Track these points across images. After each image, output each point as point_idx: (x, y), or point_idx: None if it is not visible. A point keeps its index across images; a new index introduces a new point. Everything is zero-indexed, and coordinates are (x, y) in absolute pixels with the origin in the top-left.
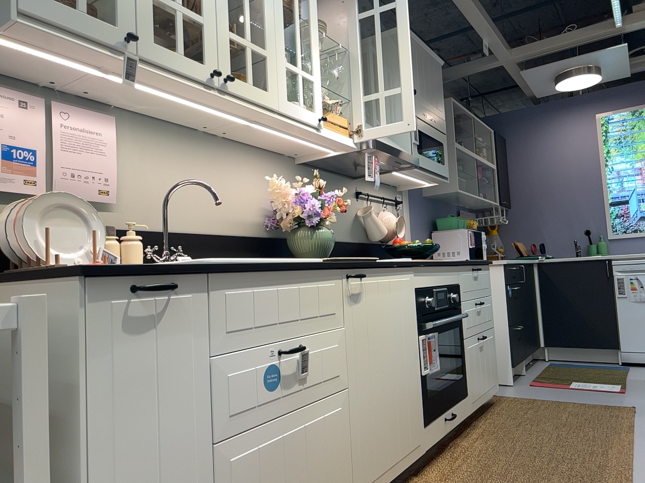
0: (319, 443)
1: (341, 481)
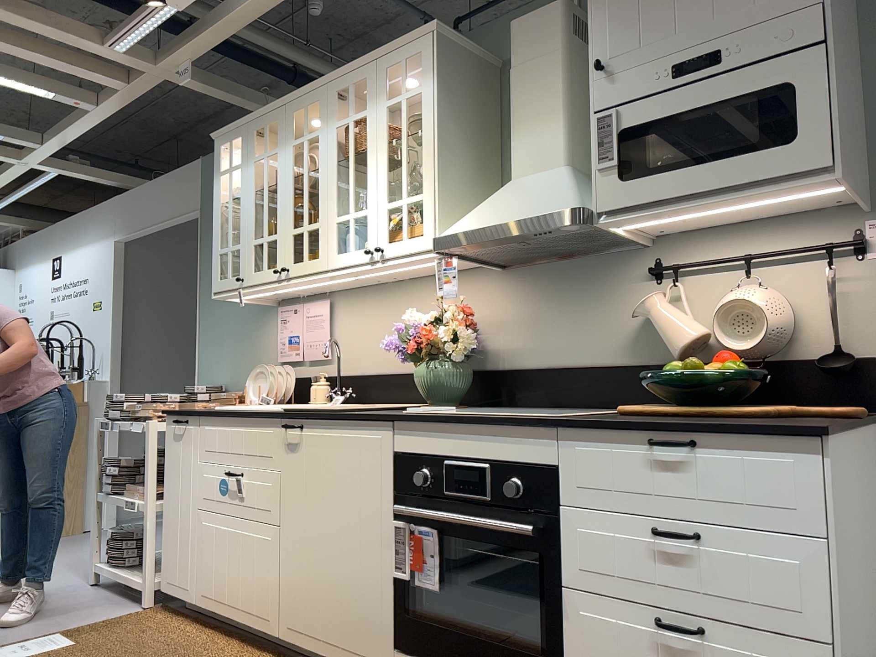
0: (251, 553)
1: (266, 598)
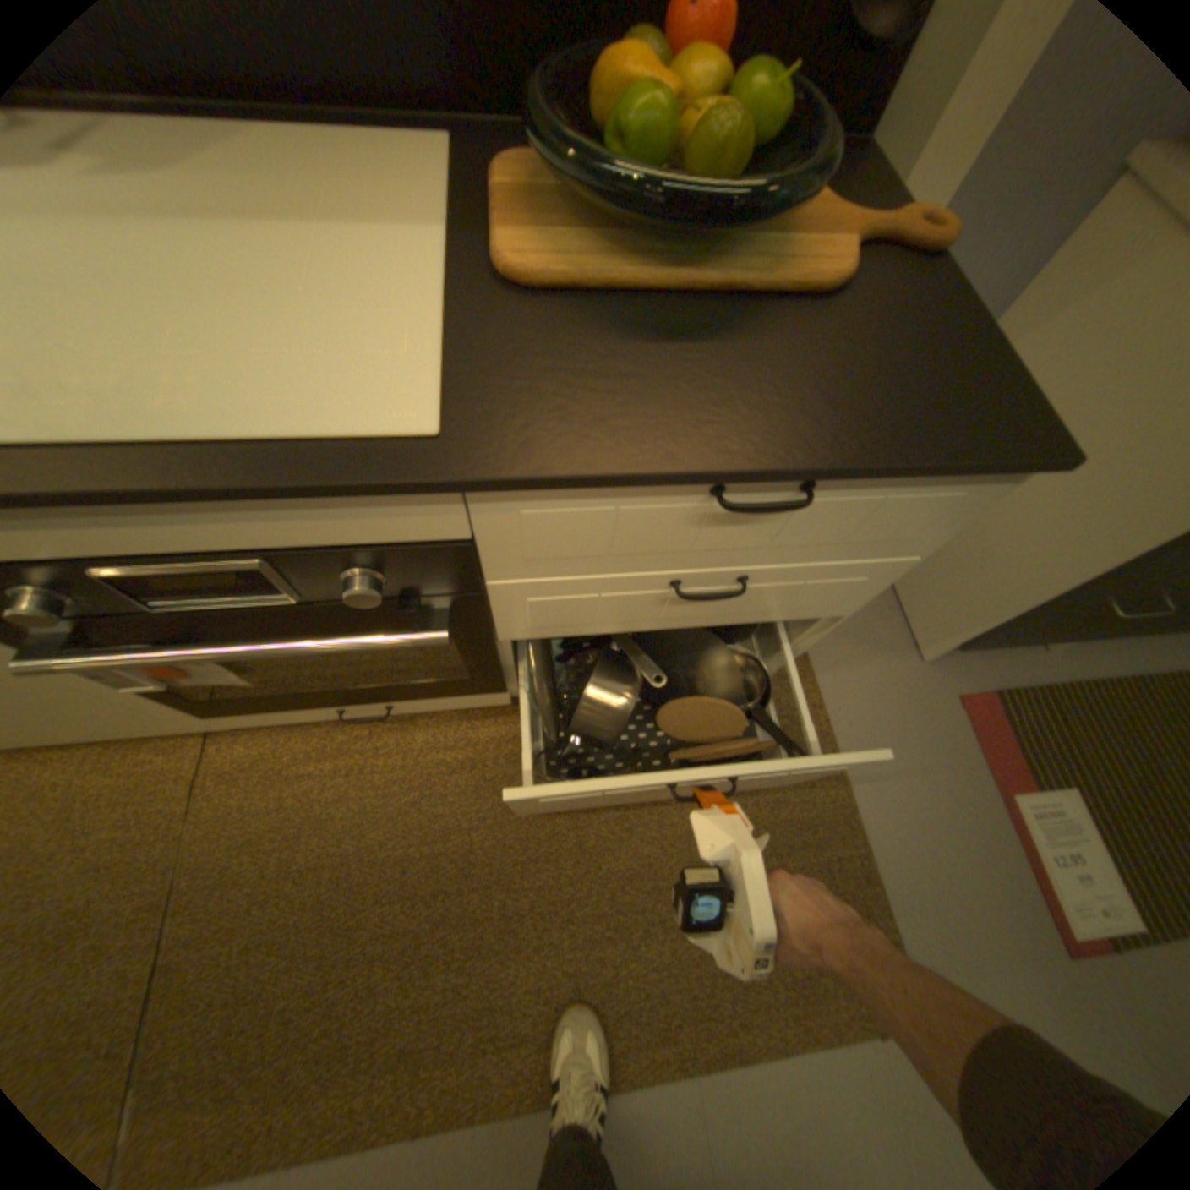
0: None
1: None
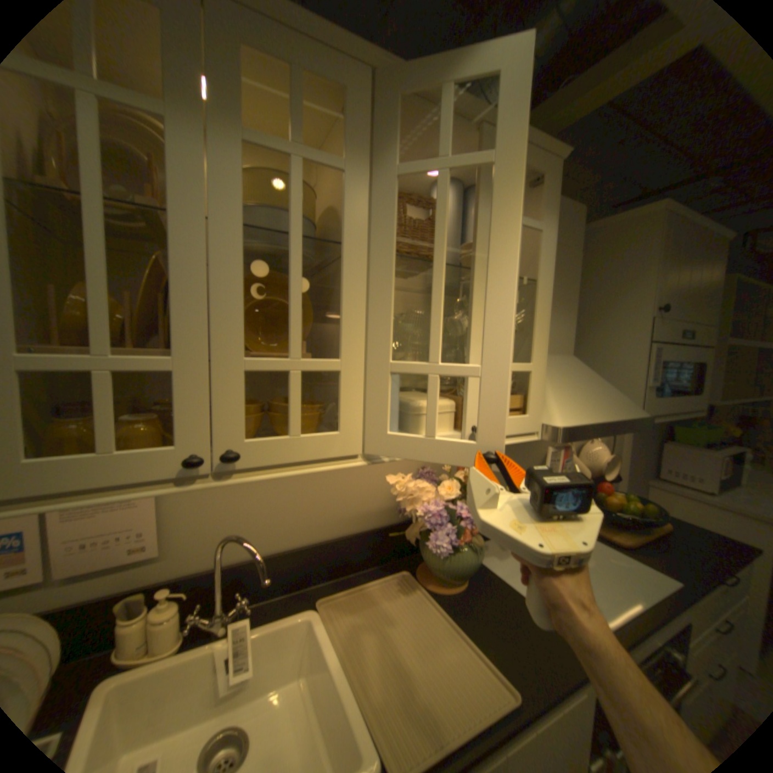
0: None
1: None
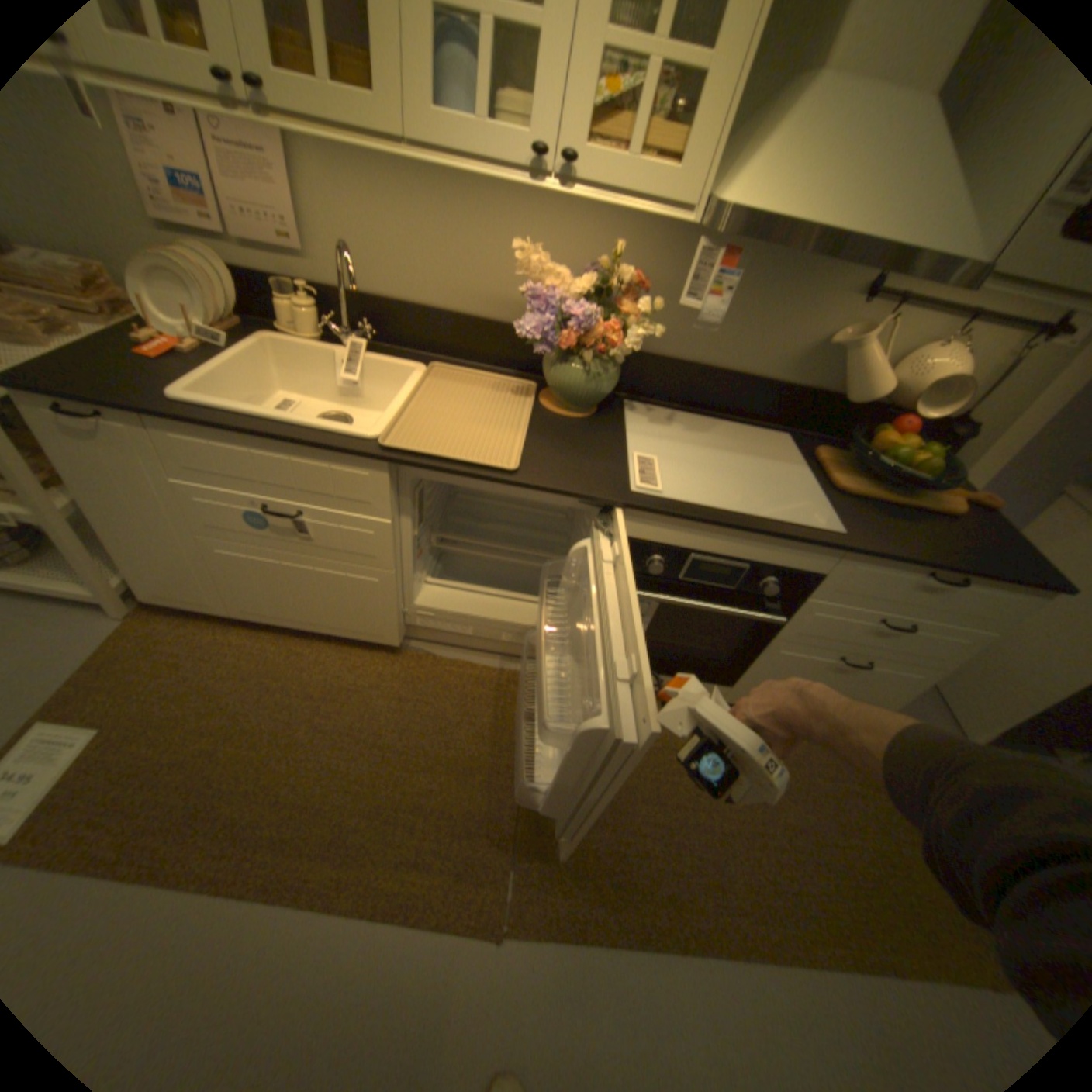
0: (341, 588)
1: (378, 623)
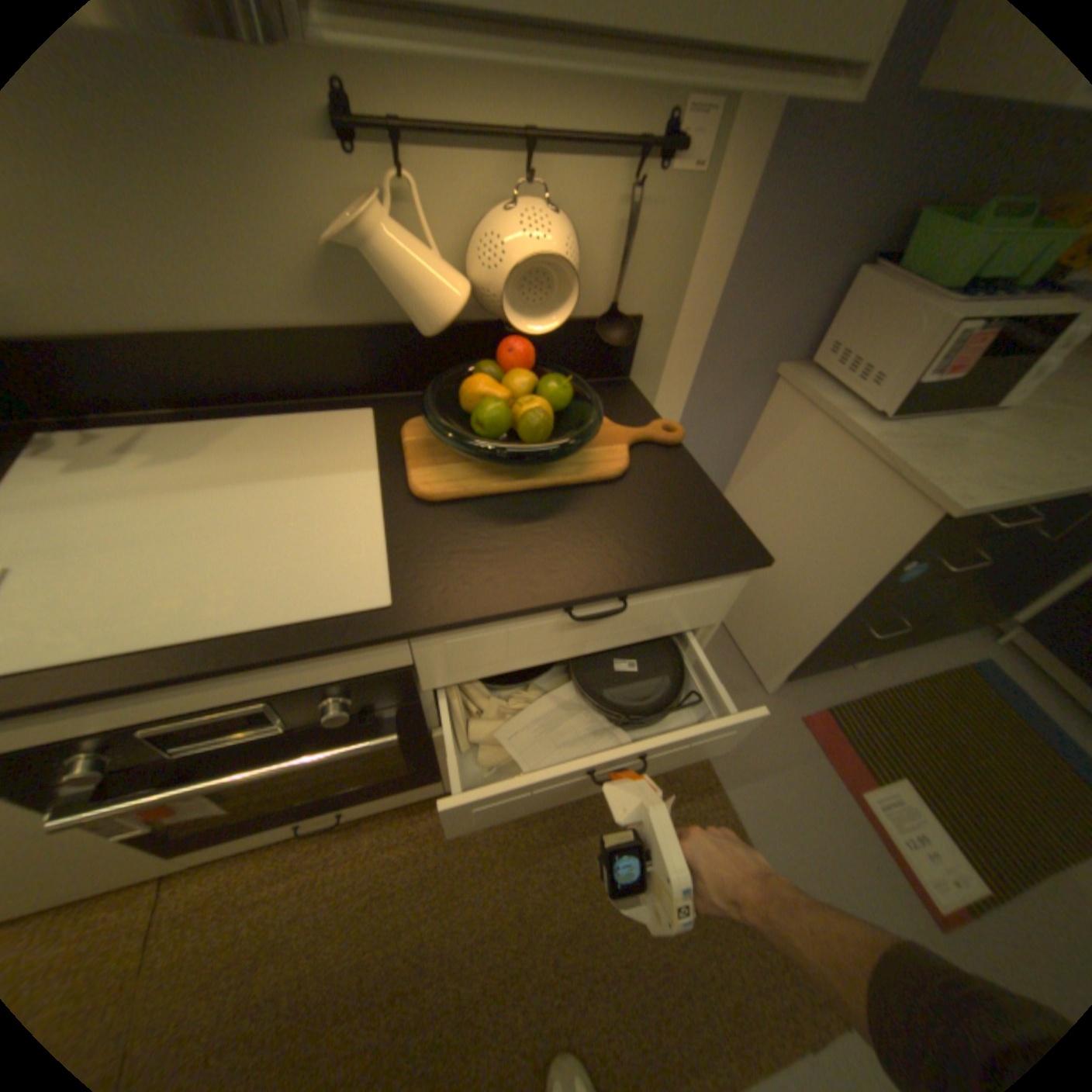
0: None
1: None
